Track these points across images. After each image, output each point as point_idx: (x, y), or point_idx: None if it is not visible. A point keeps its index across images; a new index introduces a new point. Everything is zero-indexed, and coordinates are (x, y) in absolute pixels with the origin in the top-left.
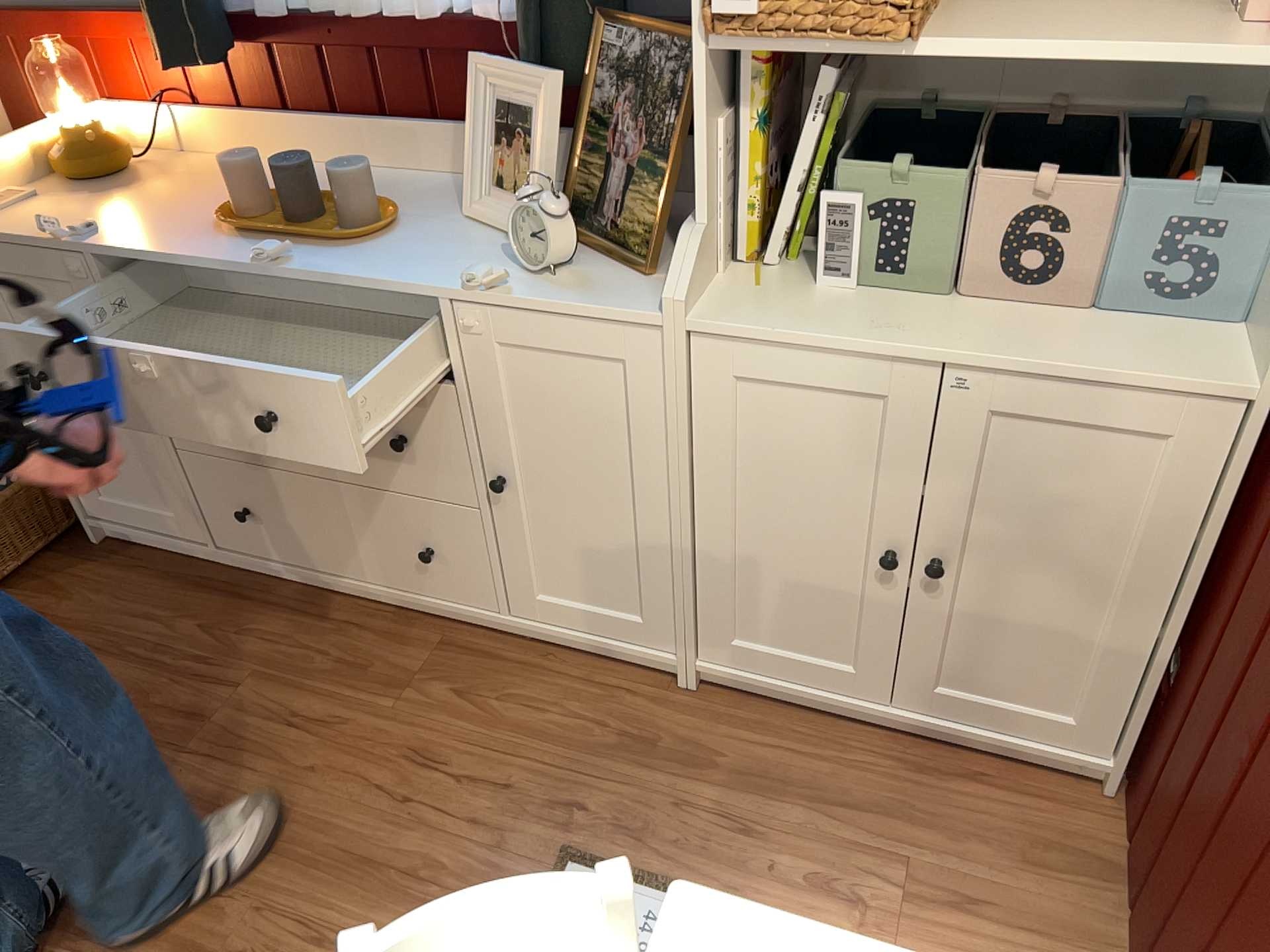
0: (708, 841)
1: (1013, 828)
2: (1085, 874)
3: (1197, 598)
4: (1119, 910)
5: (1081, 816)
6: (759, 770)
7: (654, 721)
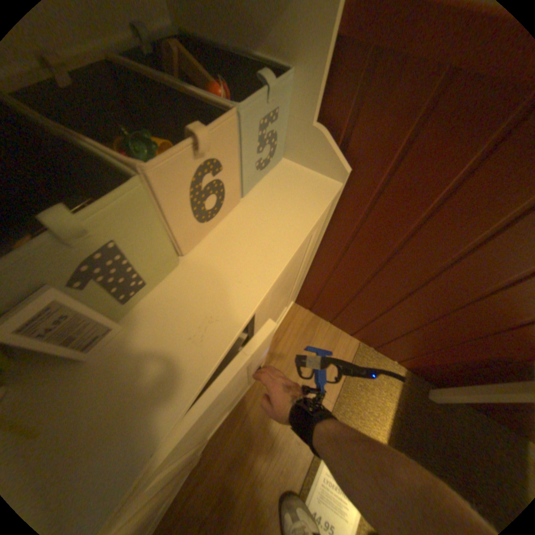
0: (285, 473)
1: (300, 339)
2: (318, 326)
3: (318, 254)
4: (332, 324)
5: (300, 316)
6: (256, 433)
7: (213, 487)
